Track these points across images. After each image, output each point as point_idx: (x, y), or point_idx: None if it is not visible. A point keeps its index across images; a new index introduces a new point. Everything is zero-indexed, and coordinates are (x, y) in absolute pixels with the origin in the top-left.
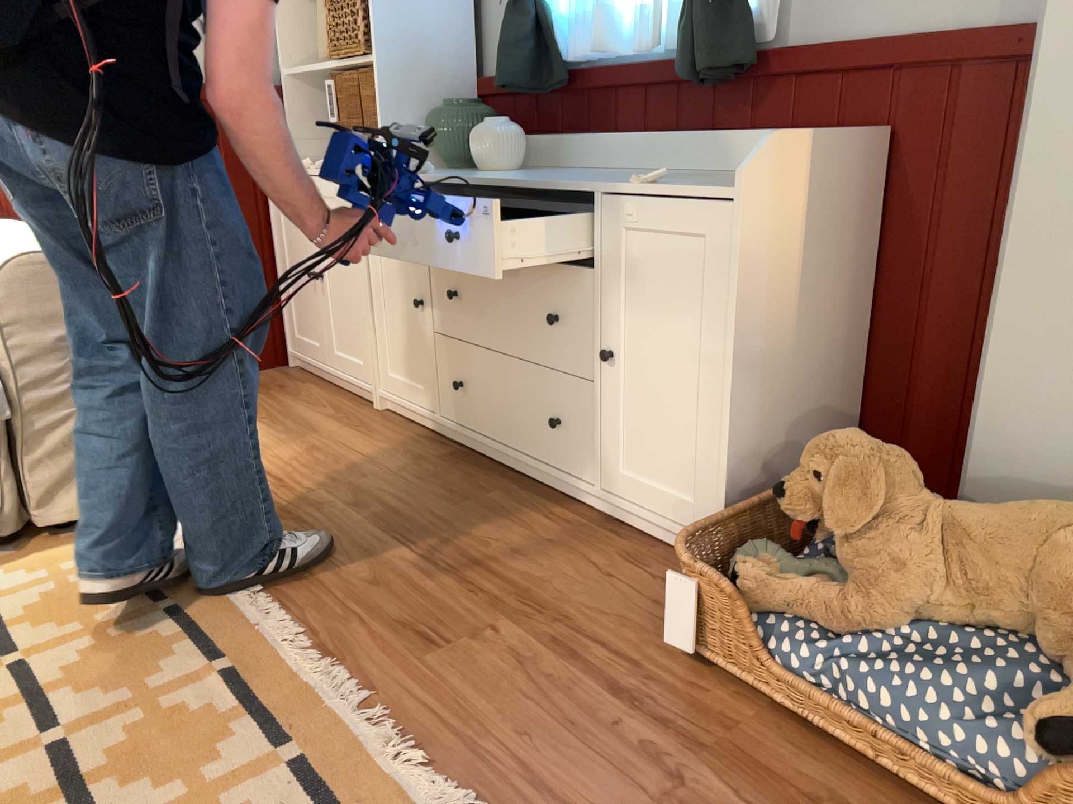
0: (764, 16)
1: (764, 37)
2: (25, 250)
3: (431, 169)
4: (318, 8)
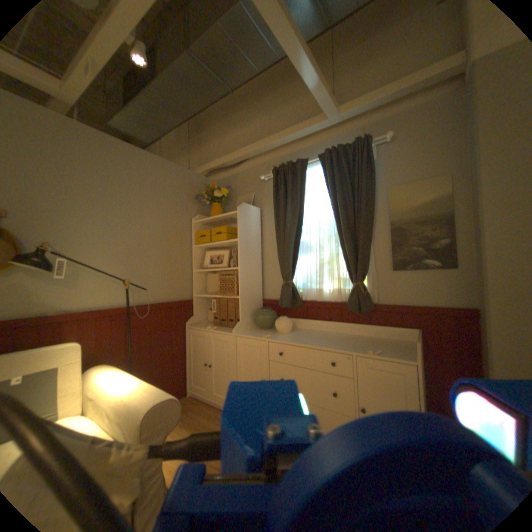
0: (373, 294)
1: (373, 300)
2: (149, 400)
3: (270, 335)
4: (205, 274)
